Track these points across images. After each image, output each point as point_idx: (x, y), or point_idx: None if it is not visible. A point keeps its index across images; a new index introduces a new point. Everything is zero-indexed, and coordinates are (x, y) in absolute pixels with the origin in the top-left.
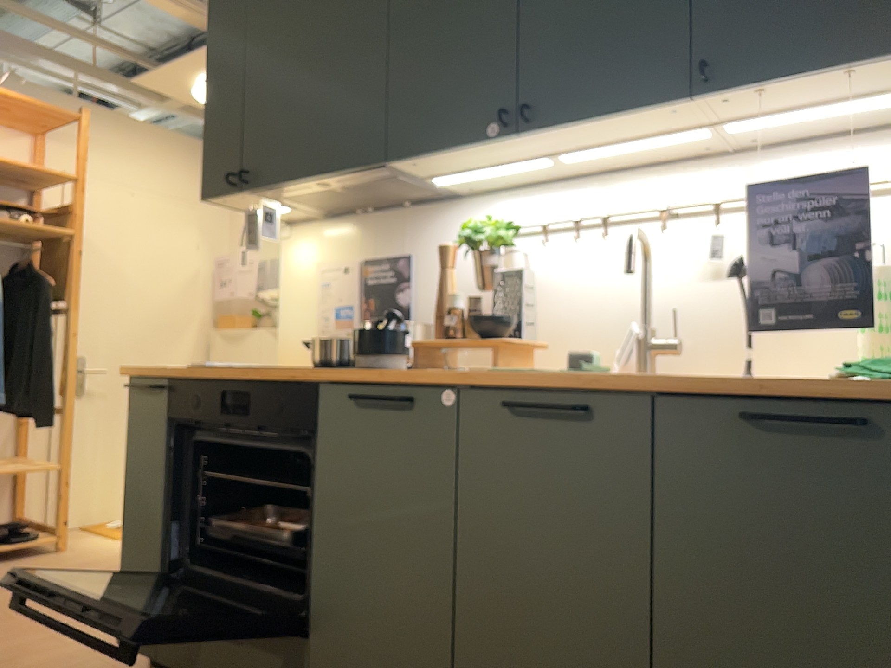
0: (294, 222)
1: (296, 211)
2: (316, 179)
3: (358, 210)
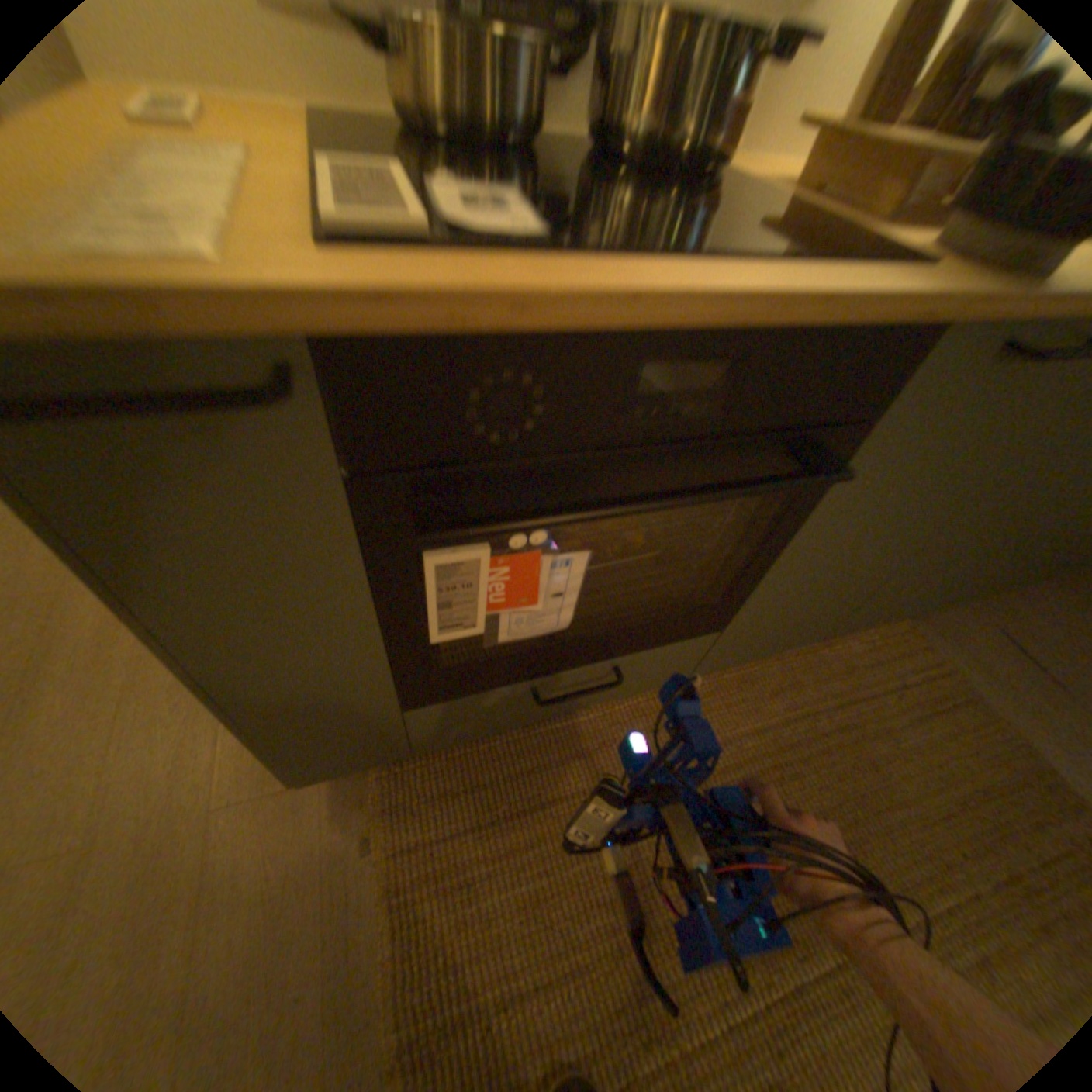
0: None
1: None
2: None
3: None
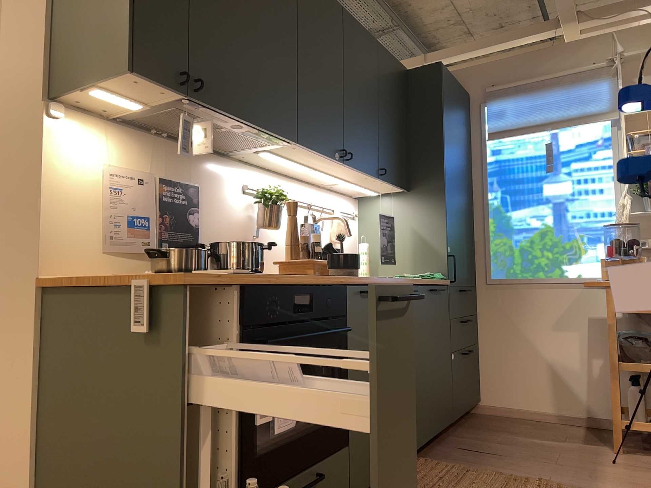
0: (63, 103)
1: (124, 108)
2: (248, 124)
3: (156, 130)
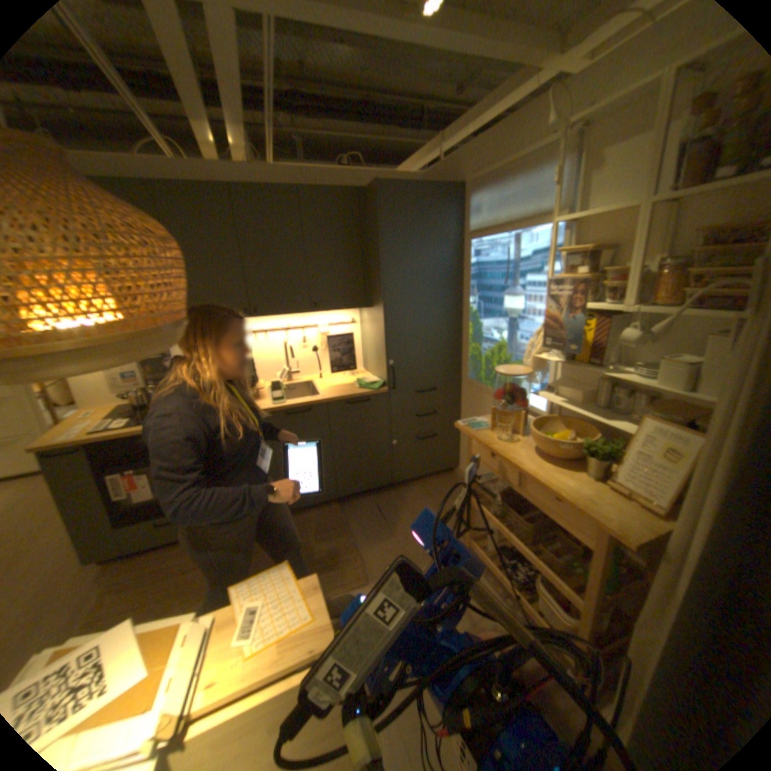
0: None
1: None
2: None
3: None
